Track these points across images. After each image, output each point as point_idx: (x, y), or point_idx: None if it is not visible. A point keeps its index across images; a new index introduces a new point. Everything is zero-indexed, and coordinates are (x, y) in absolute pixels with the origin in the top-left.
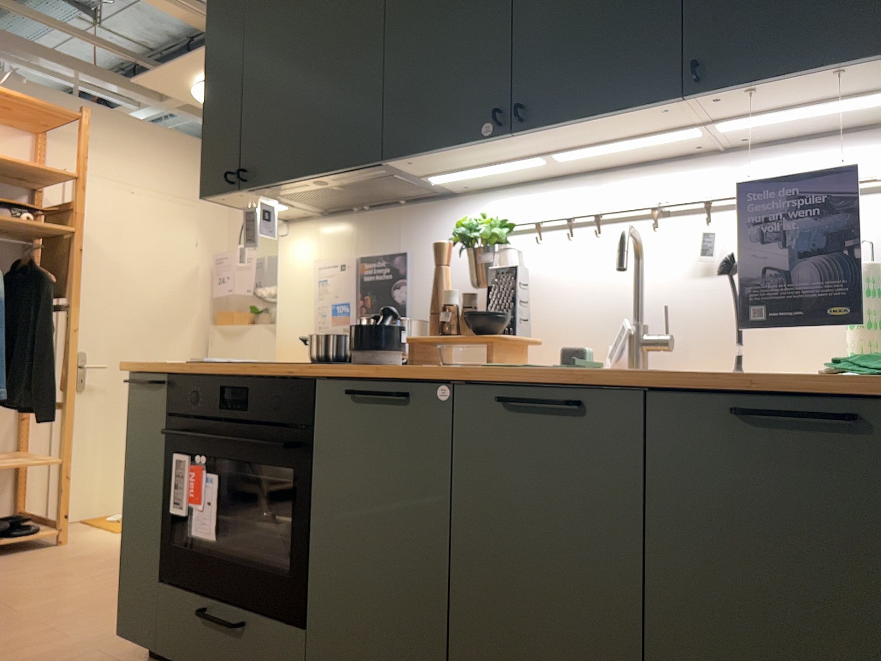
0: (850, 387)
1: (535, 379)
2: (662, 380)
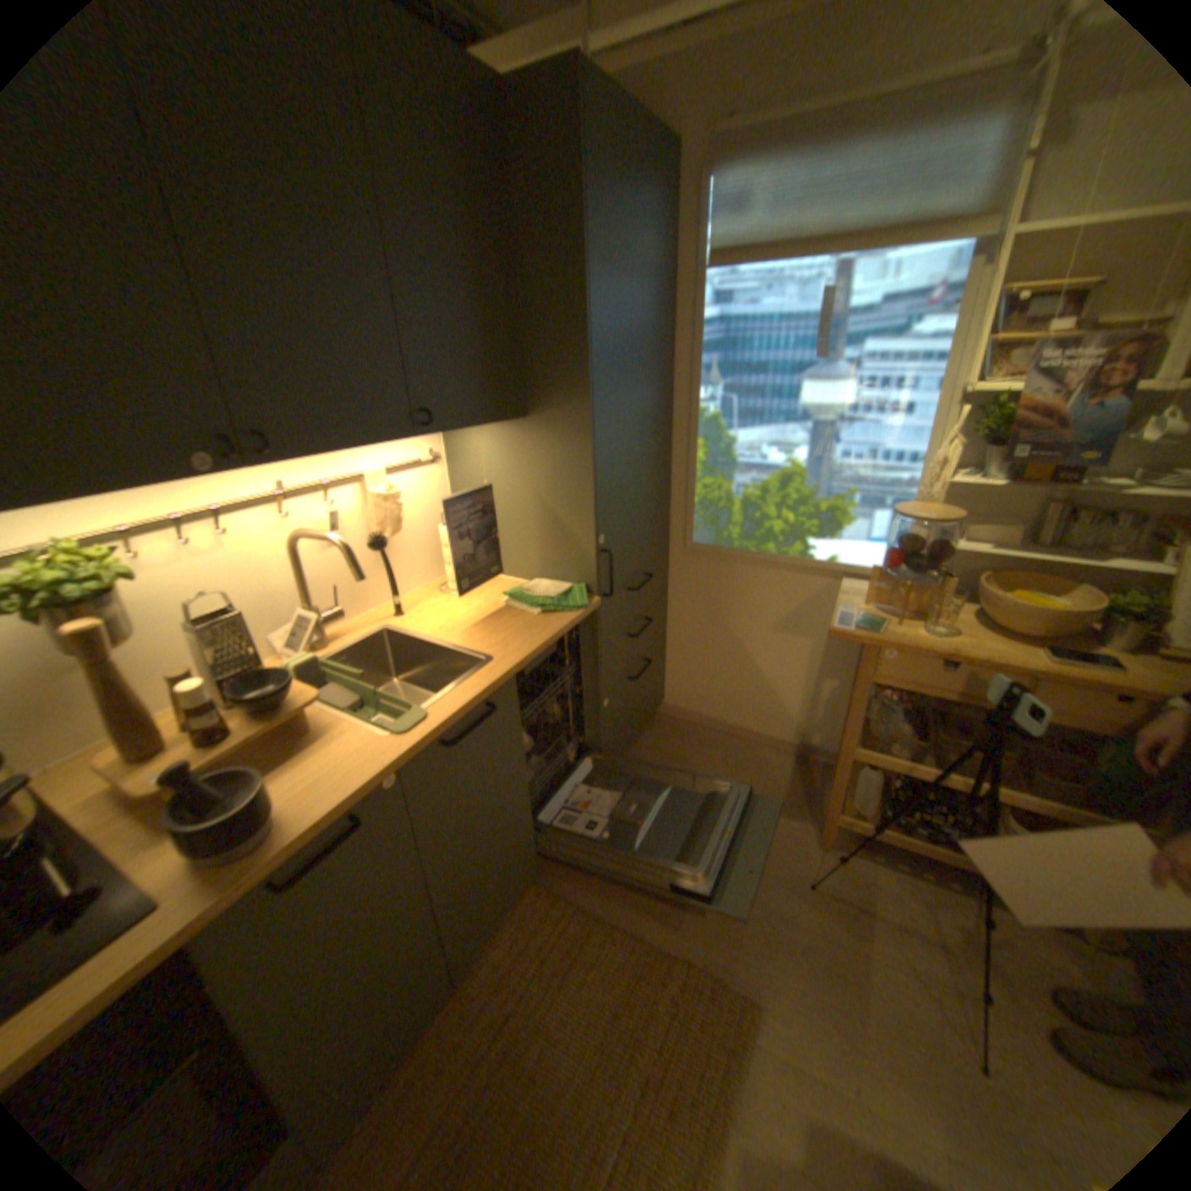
0: (569, 621)
1: (453, 712)
2: (525, 662)
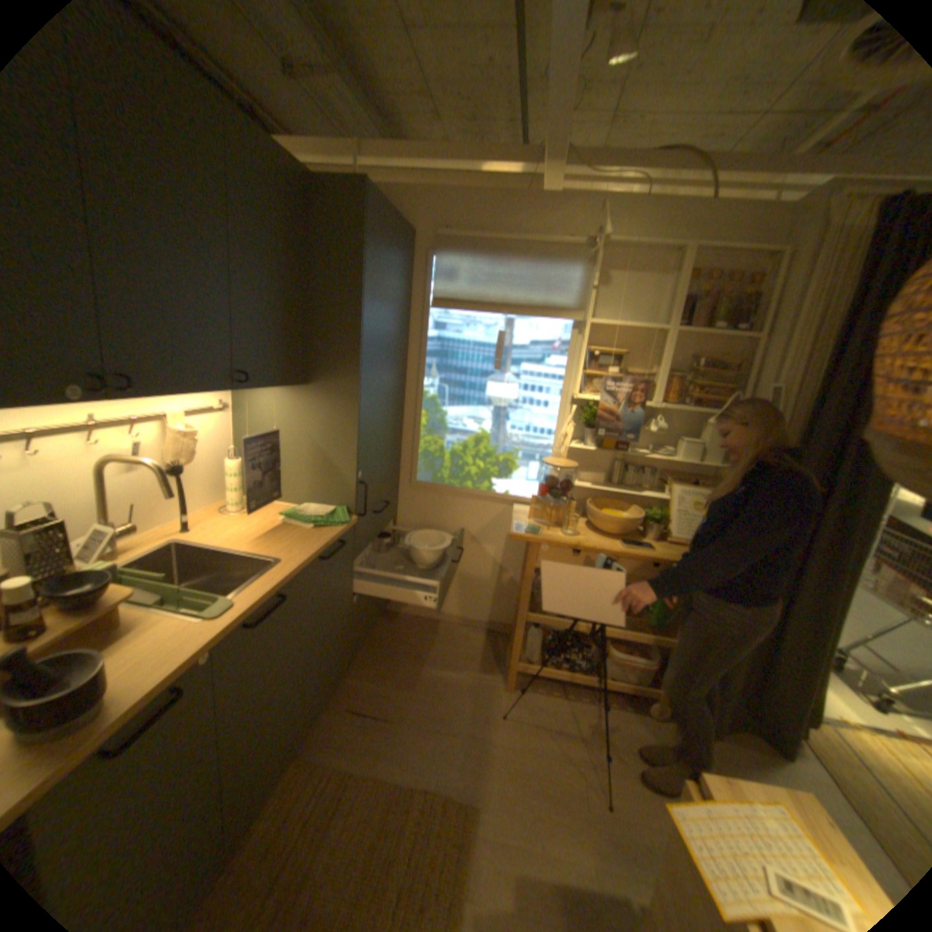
0: (336, 533)
1: (255, 601)
2: (308, 562)
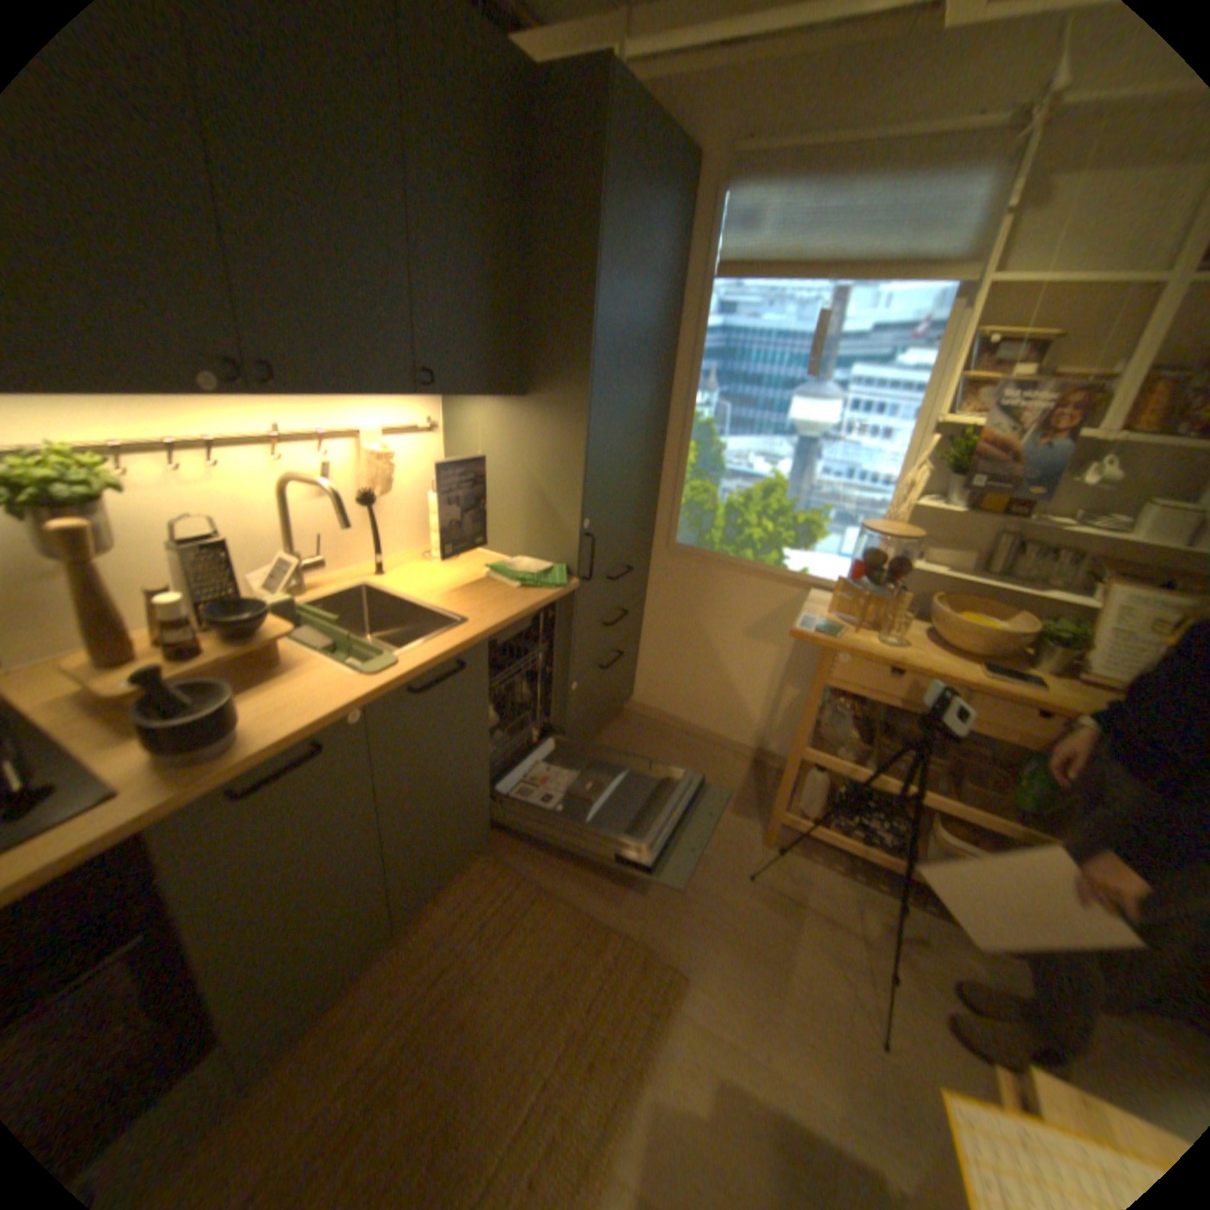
0: (546, 596)
1: (424, 661)
2: (500, 627)
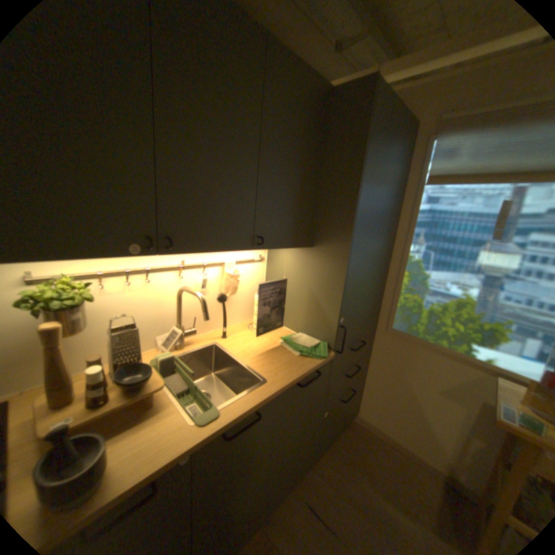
0: (315, 364)
1: (235, 416)
2: (285, 389)
